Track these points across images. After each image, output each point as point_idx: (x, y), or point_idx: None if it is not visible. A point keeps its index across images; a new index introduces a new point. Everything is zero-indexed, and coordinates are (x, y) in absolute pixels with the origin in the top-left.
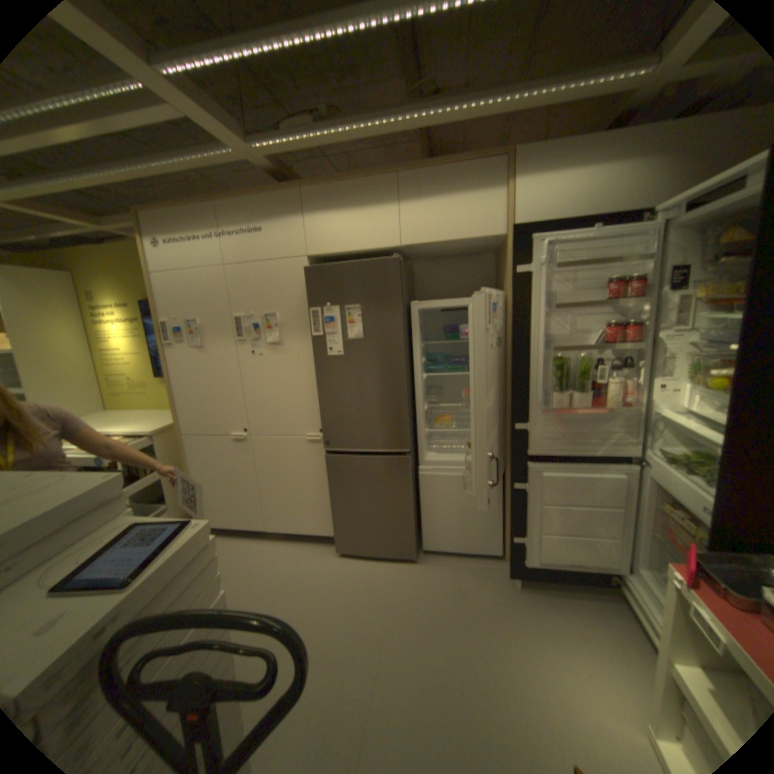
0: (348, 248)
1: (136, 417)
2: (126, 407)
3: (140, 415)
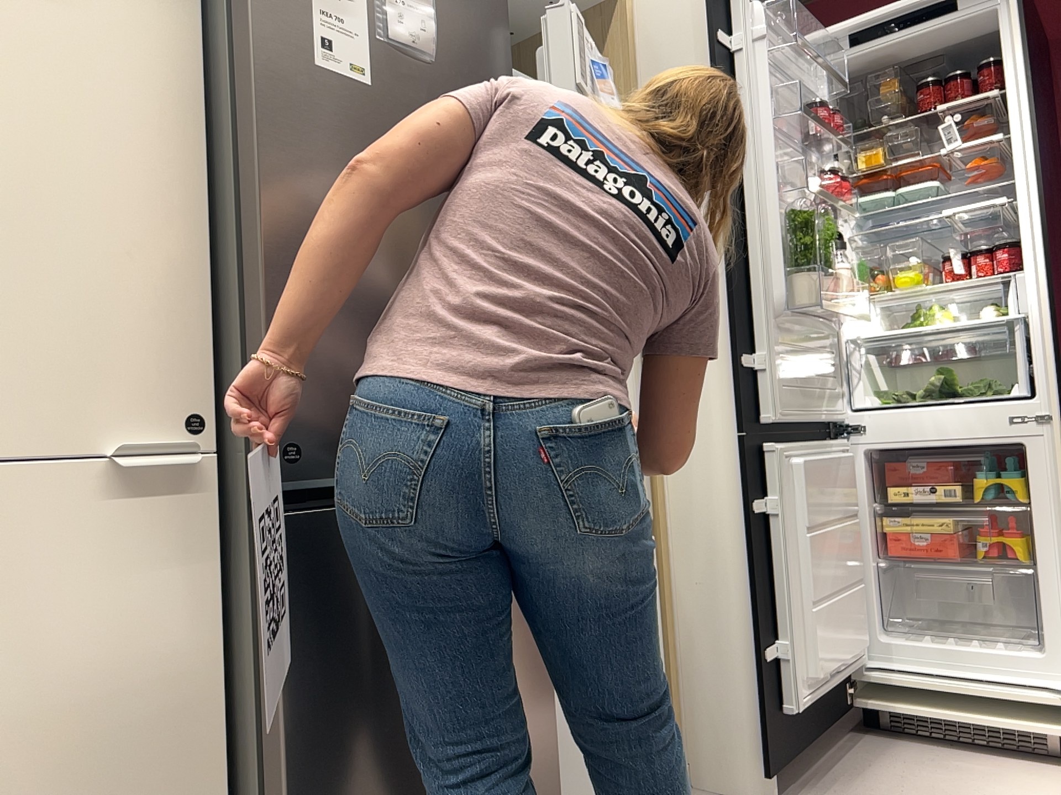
0: None
1: None
2: None
3: None
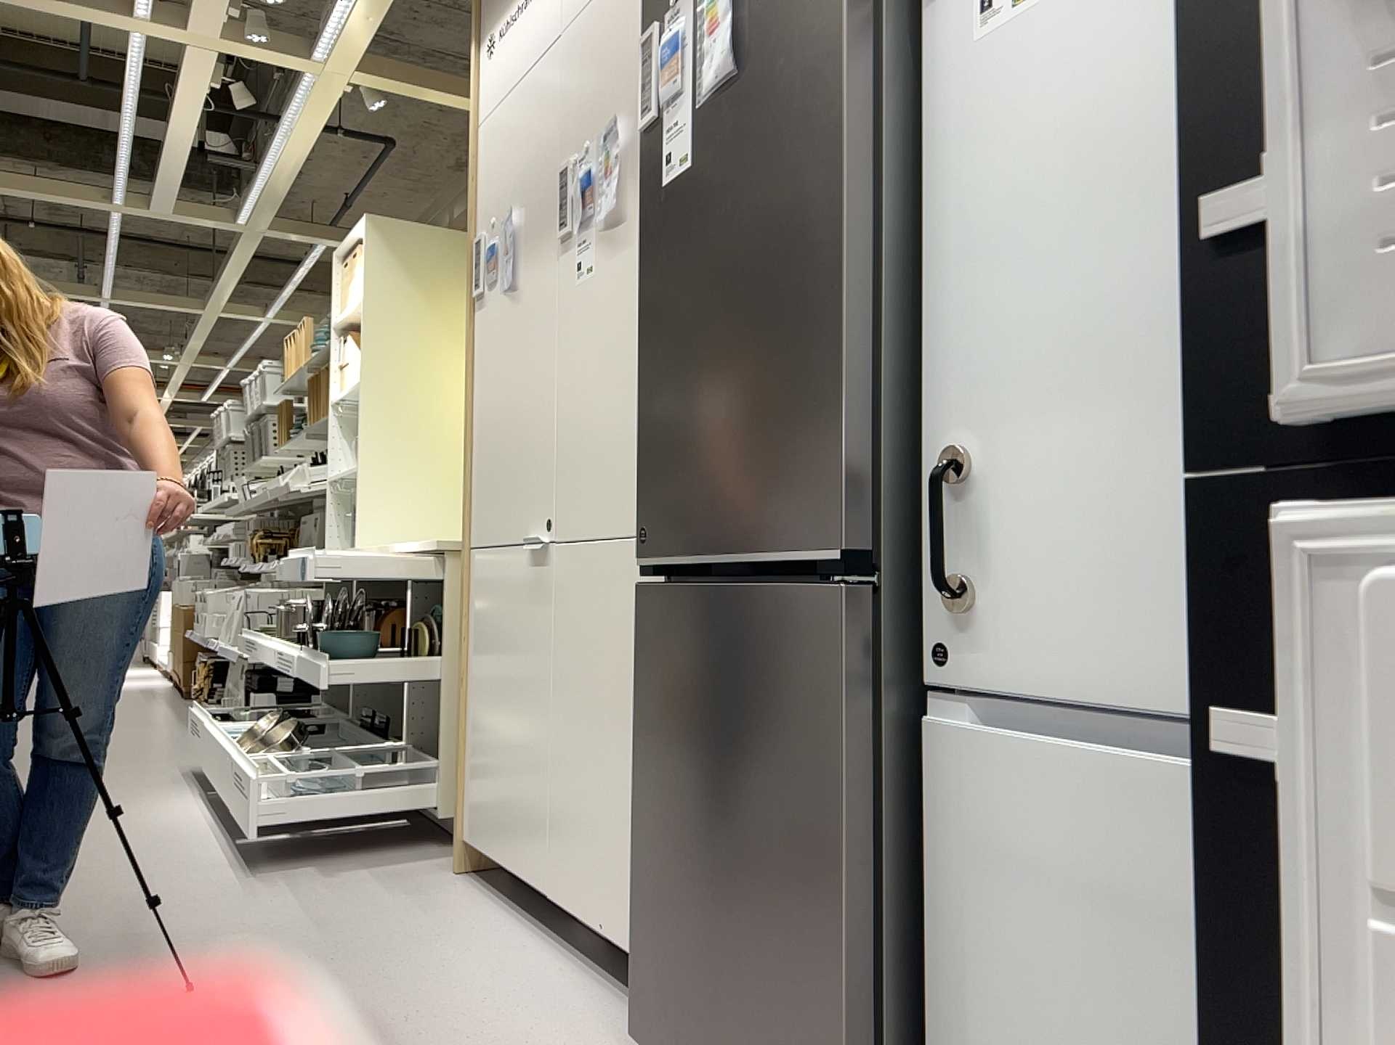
0: None
1: None
2: None
3: None
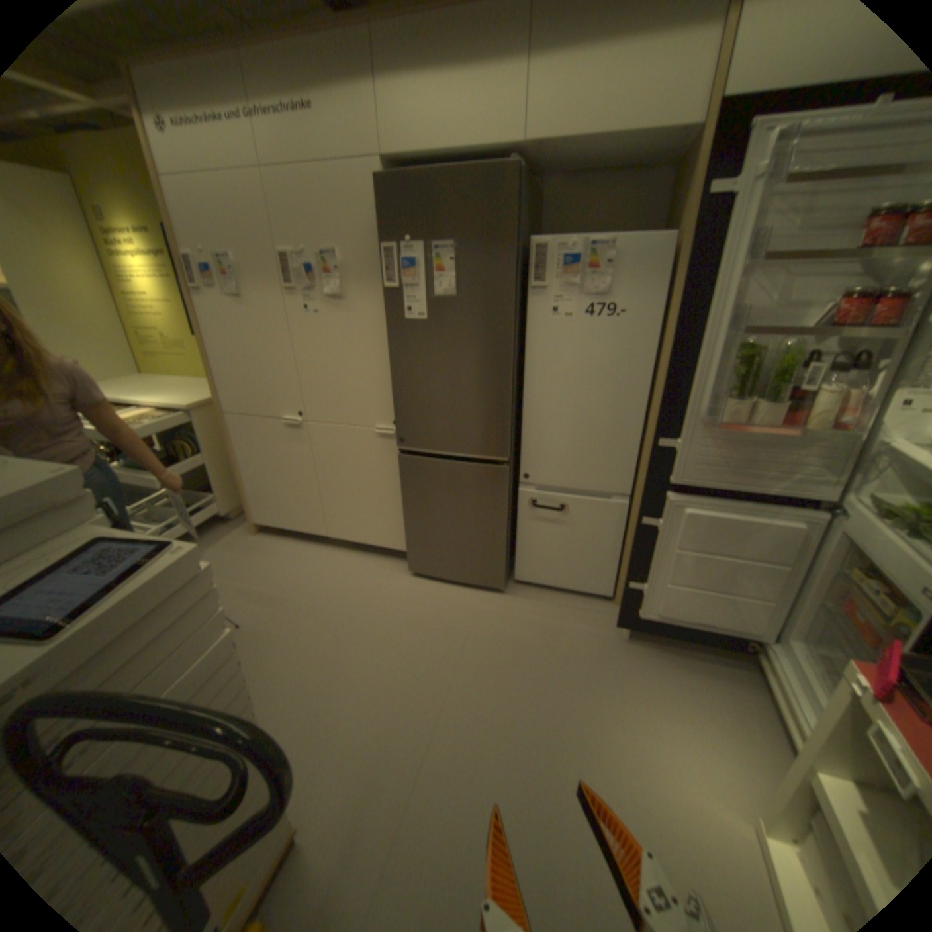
0: (442, 143)
1: (175, 386)
2: (165, 372)
3: (180, 384)
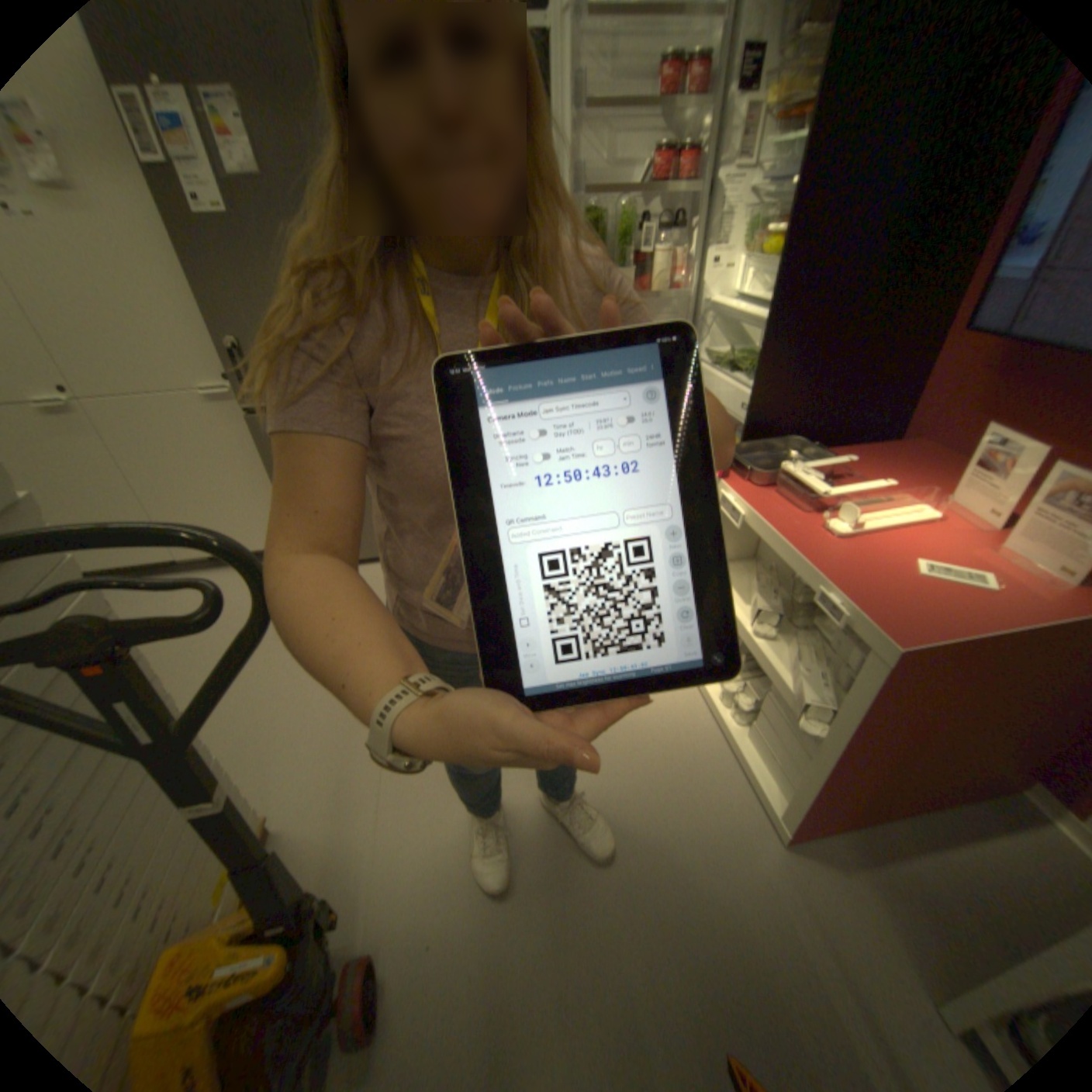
0: None
1: None
2: None
3: None
